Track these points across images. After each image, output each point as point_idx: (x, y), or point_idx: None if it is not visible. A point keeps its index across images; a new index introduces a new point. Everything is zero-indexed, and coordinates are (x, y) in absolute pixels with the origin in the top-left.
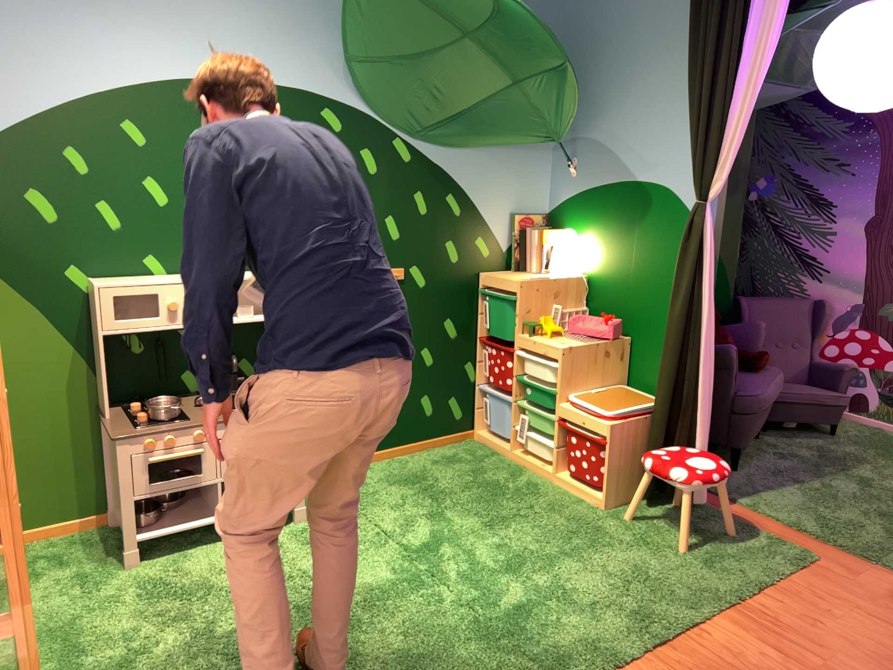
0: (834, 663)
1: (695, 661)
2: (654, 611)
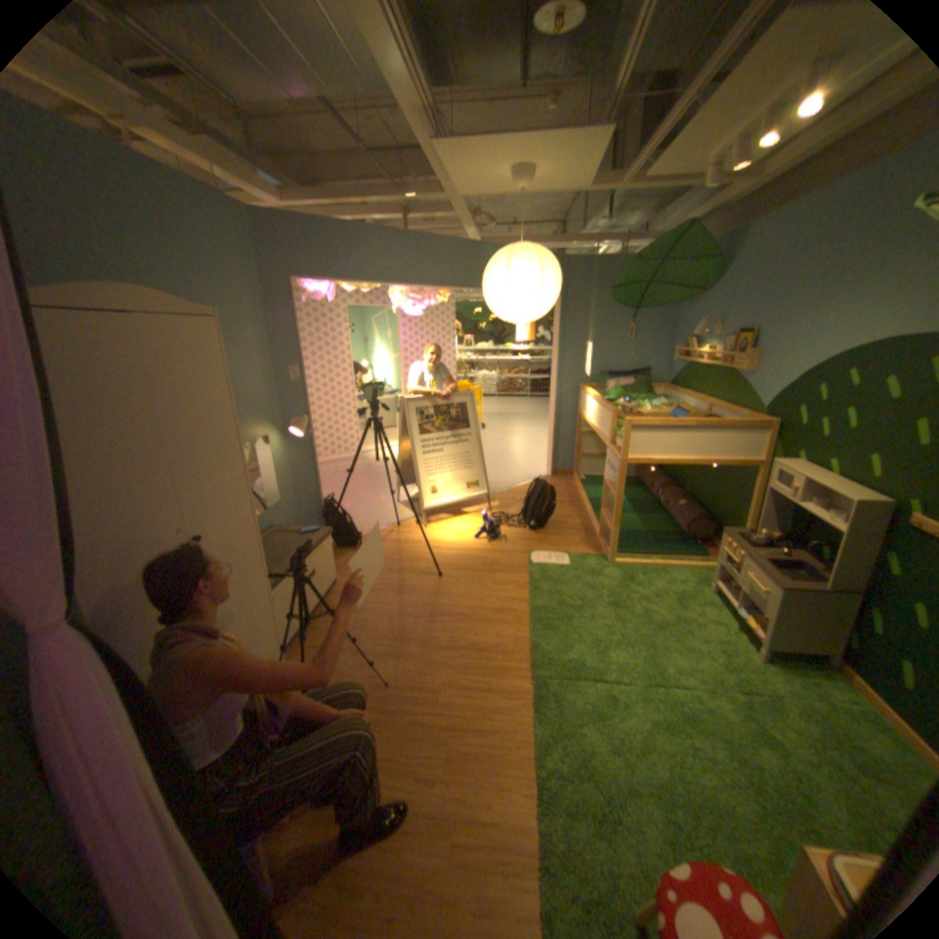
0: (445, 851)
1: (511, 761)
2: (564, 783)
